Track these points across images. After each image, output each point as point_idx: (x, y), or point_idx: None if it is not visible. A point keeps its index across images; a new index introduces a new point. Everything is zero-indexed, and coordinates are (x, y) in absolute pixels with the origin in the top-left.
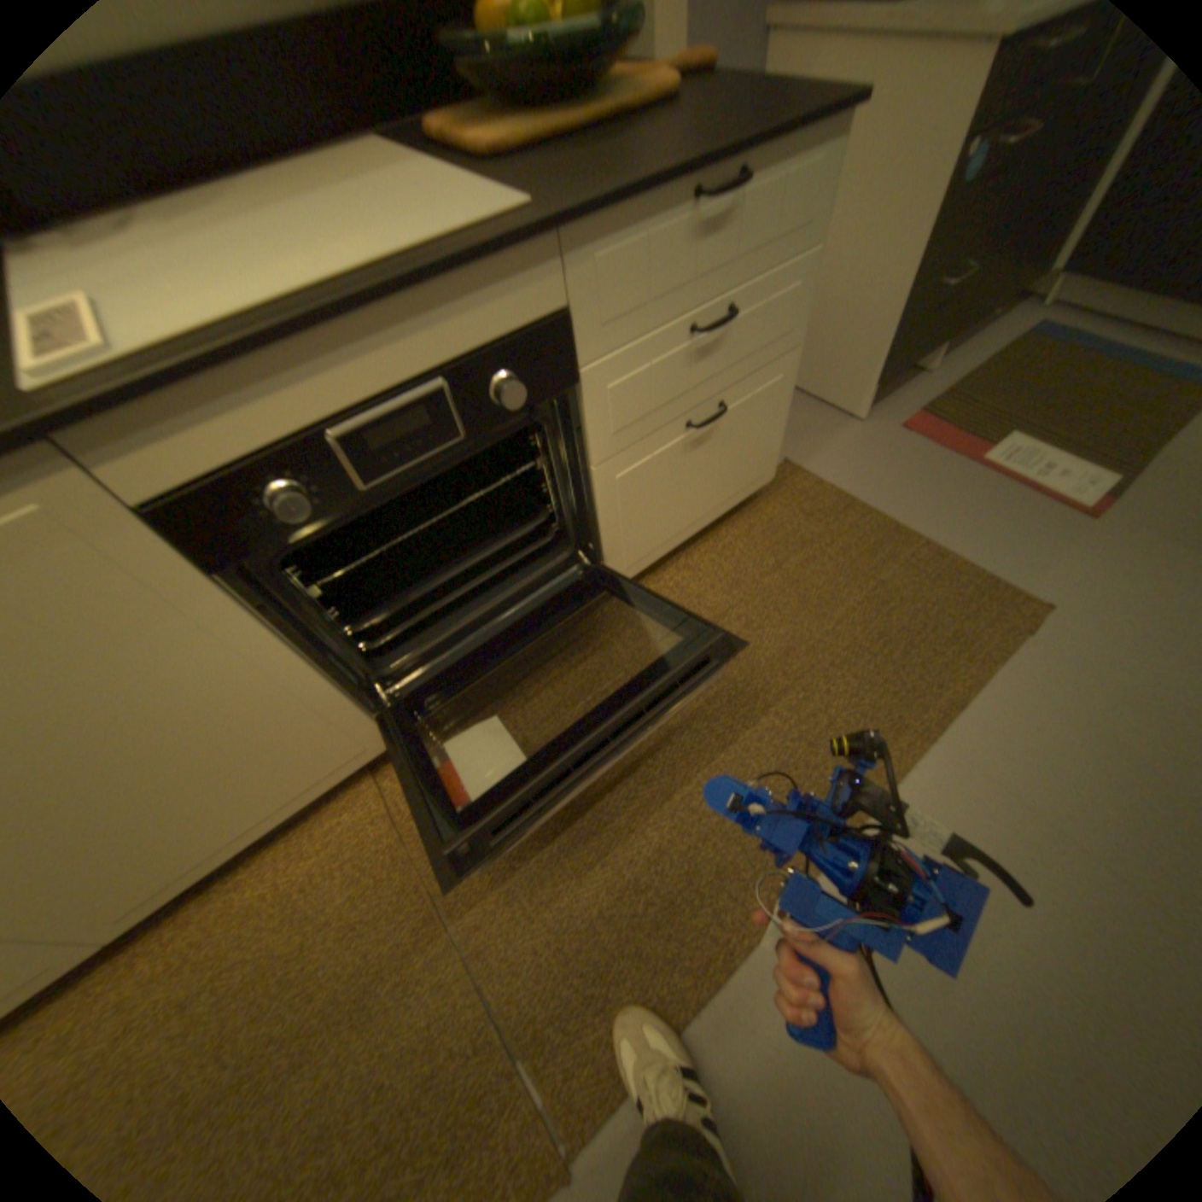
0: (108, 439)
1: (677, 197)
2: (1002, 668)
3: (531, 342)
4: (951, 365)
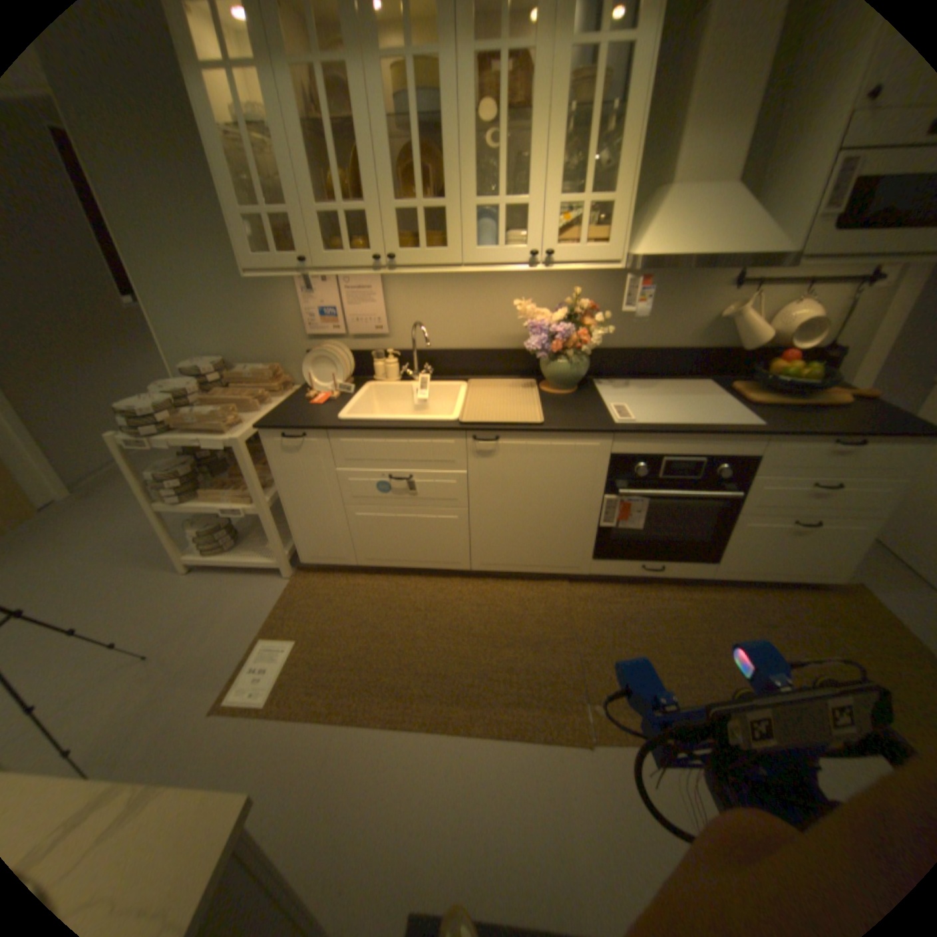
0: (624, 439)
1: (830, 441)
2: None
3: (744, 462)
4: None
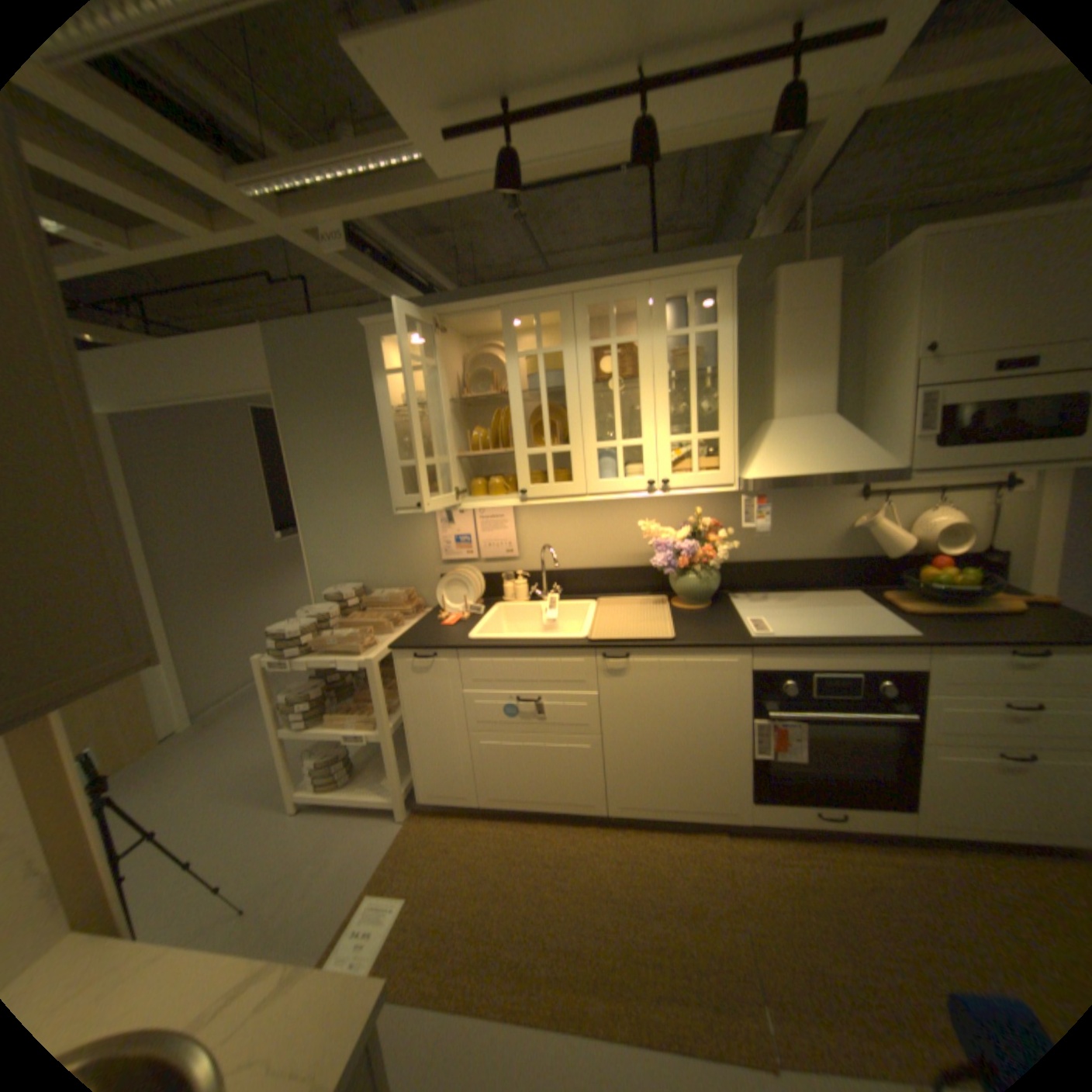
0: (763, 654)
1: (1004, 653)
2: None
3: (909, 679)
4: None
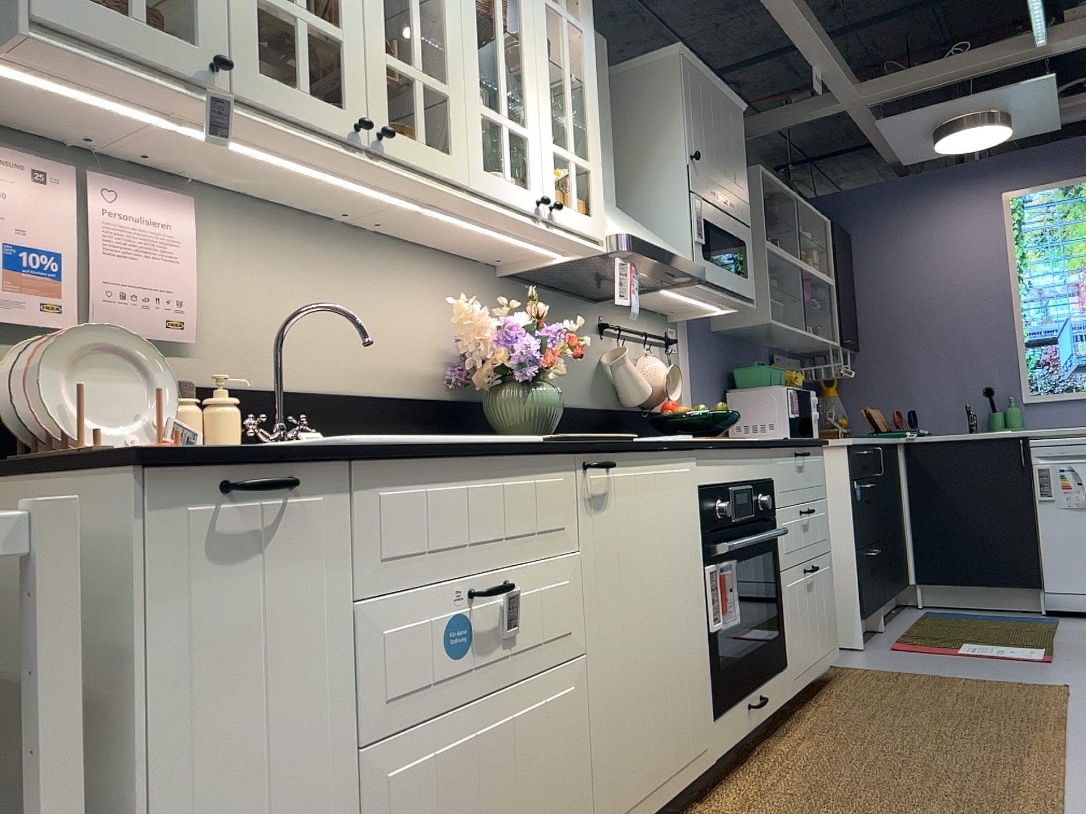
0: (703, 457)
1: (793, 453)
2: (1069, 704)
3: (767, 486)
4: (893, 628)
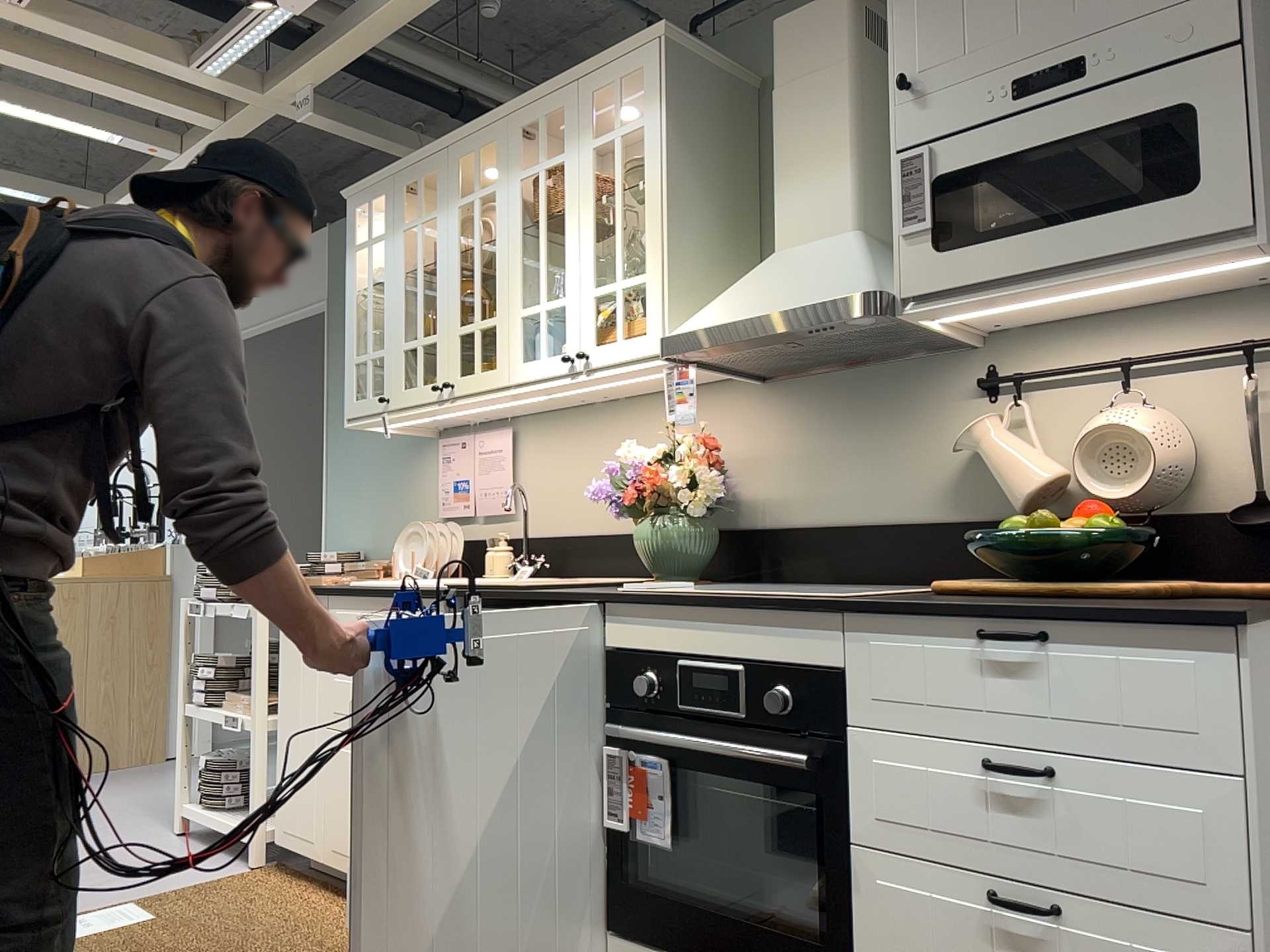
0: (615, 614)
1: (960, 629)
2: None
3: (812, 678)
4: None
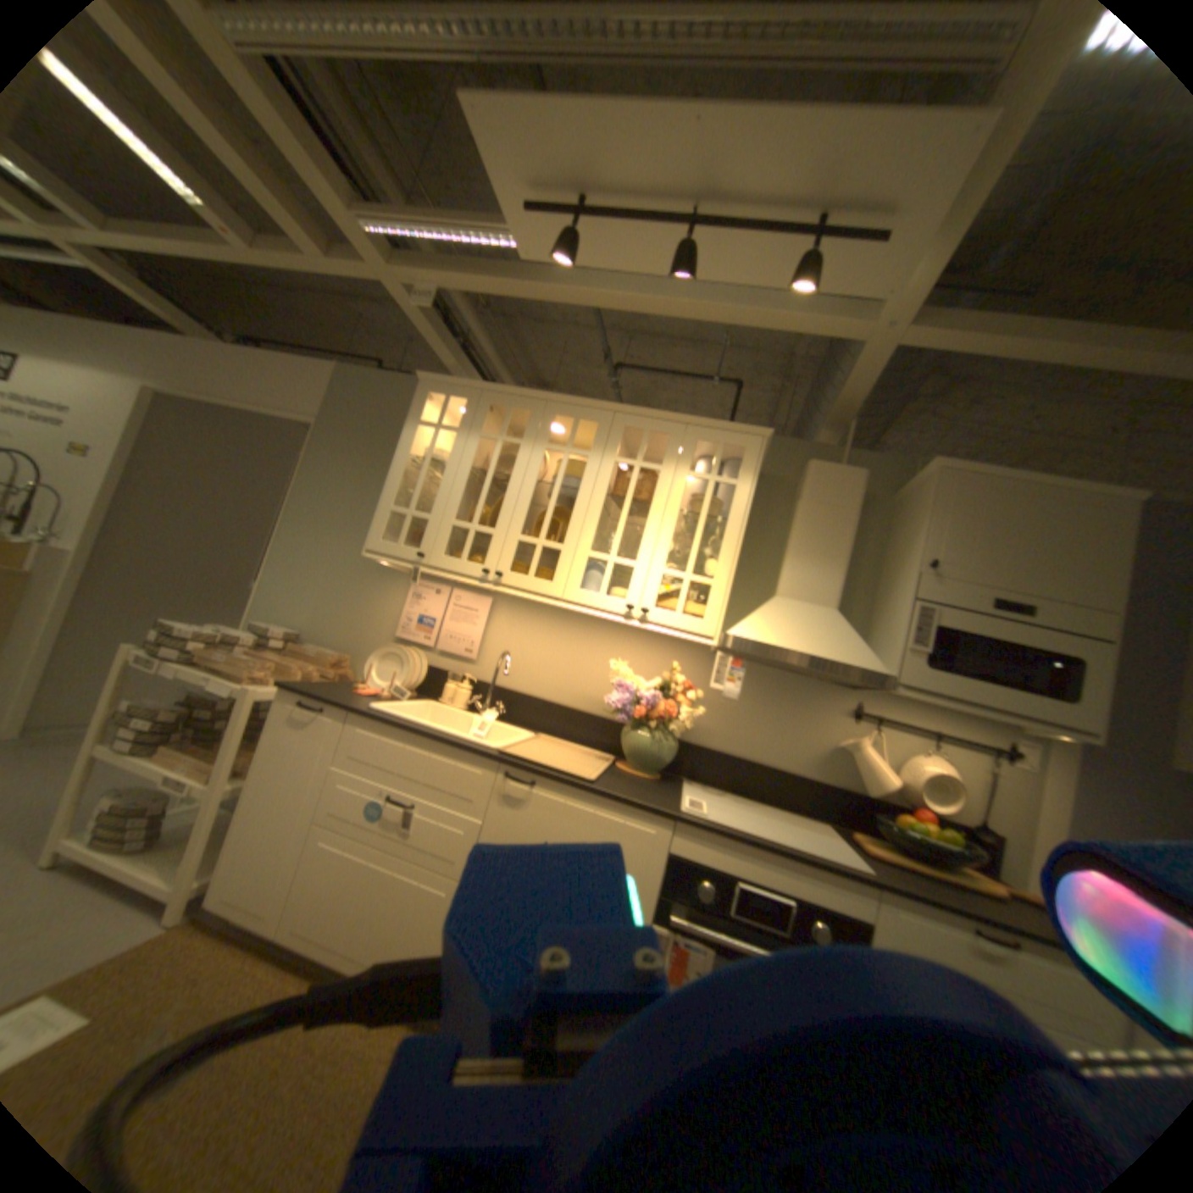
0: (685, 832)
1: (963, 926)
2: None
3: (847, 925)
4: None
